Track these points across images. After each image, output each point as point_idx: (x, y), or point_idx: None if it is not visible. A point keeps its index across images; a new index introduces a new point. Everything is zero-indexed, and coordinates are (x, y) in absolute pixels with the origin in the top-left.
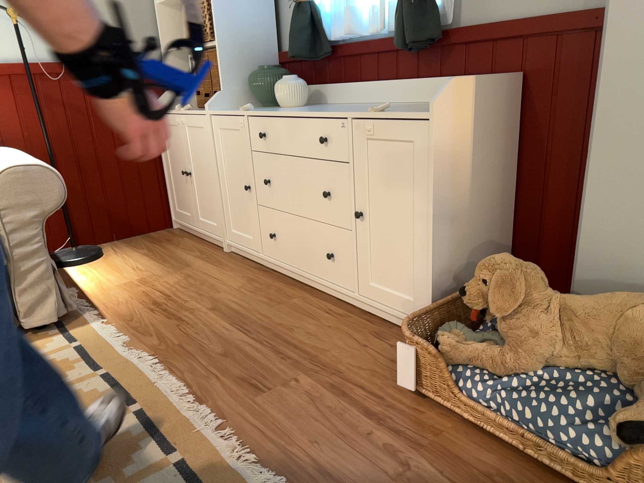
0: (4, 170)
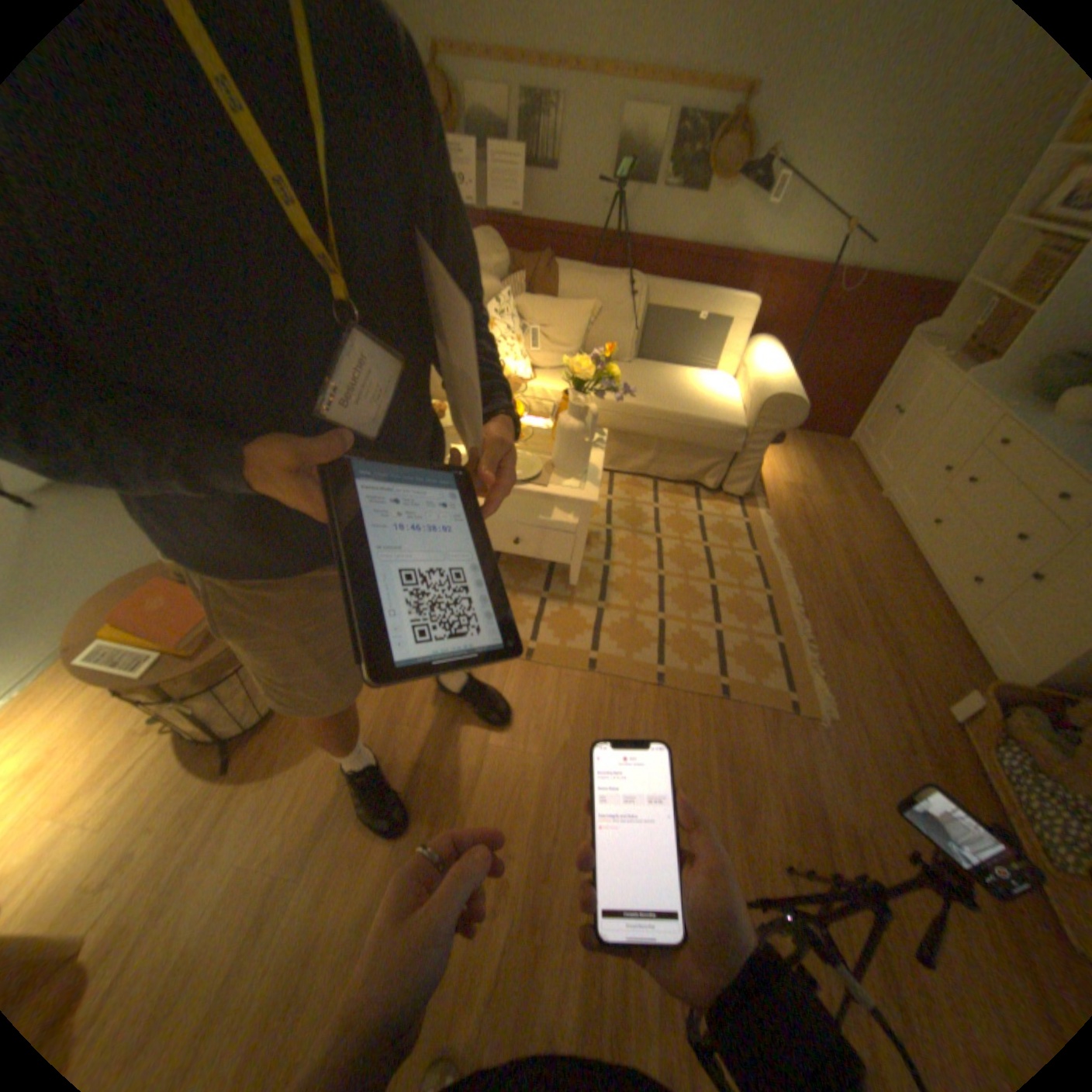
0: (776, 394)
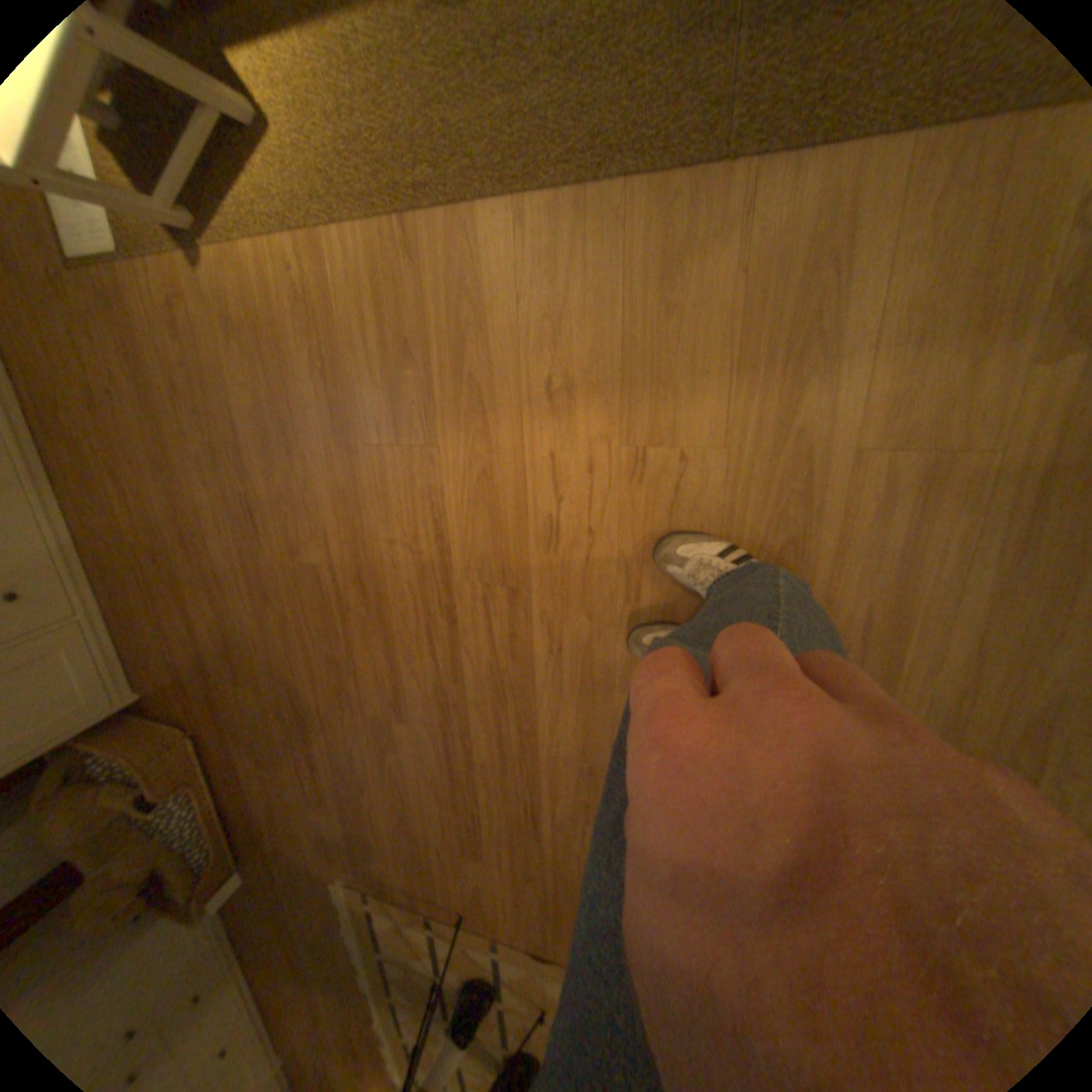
0: None
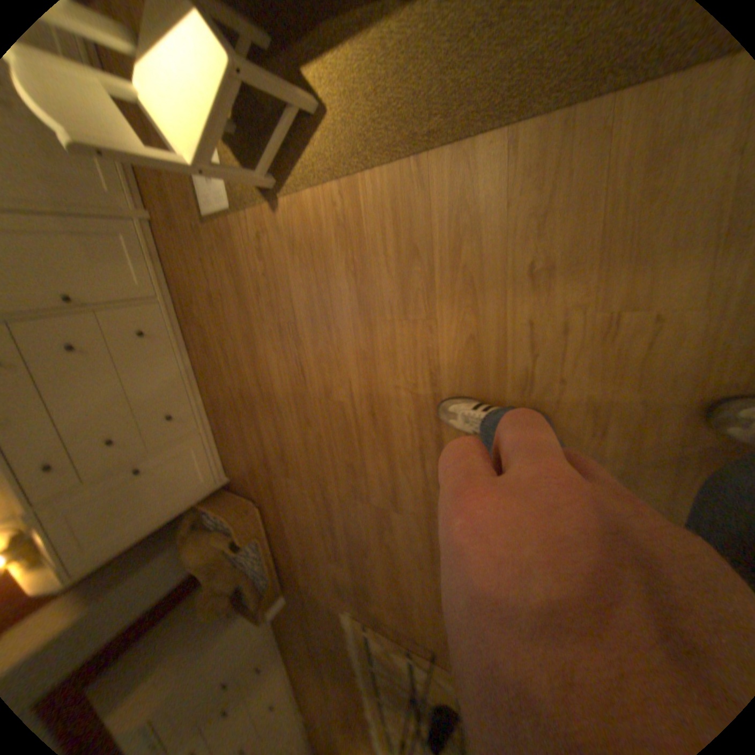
0: None
